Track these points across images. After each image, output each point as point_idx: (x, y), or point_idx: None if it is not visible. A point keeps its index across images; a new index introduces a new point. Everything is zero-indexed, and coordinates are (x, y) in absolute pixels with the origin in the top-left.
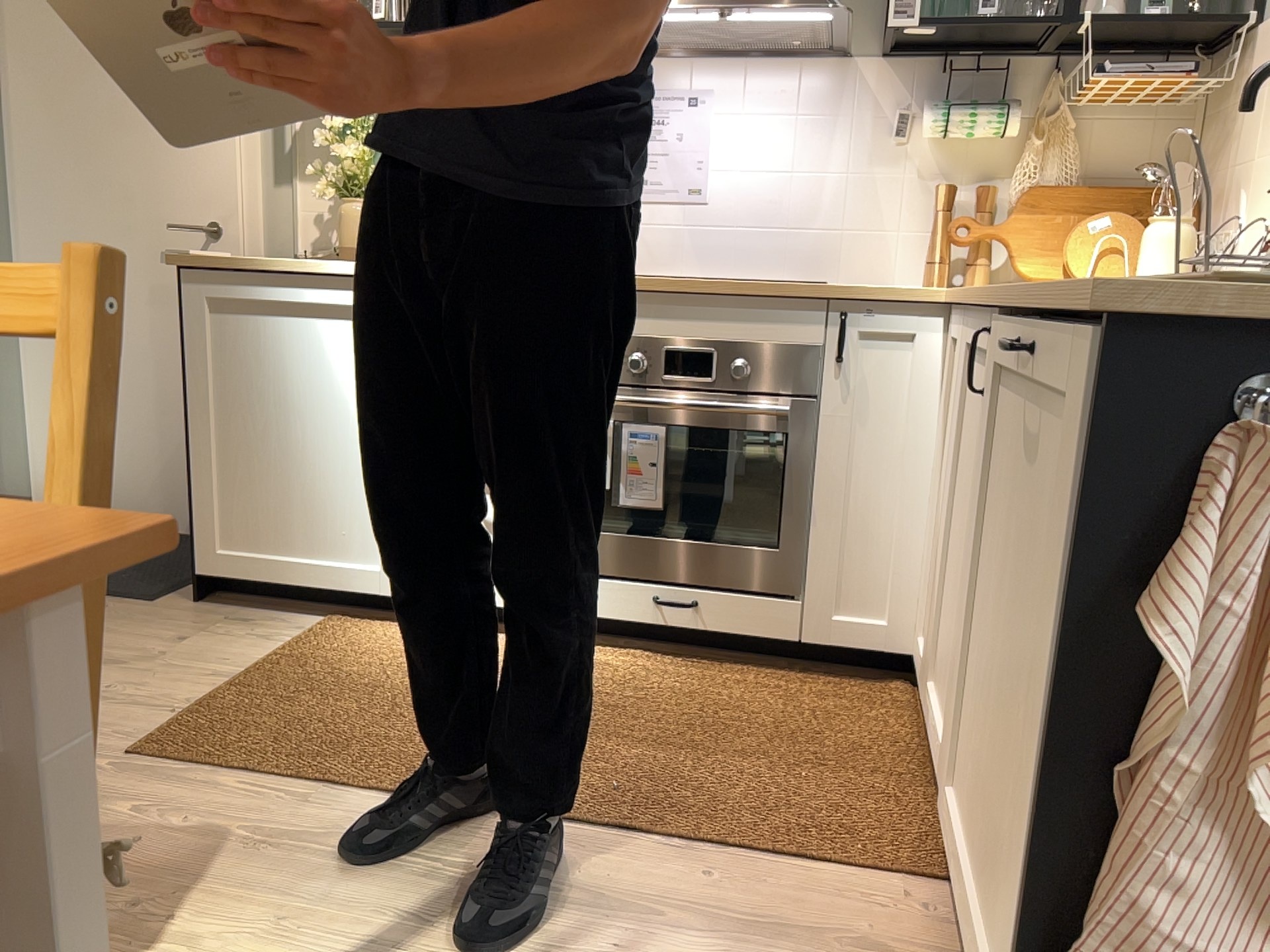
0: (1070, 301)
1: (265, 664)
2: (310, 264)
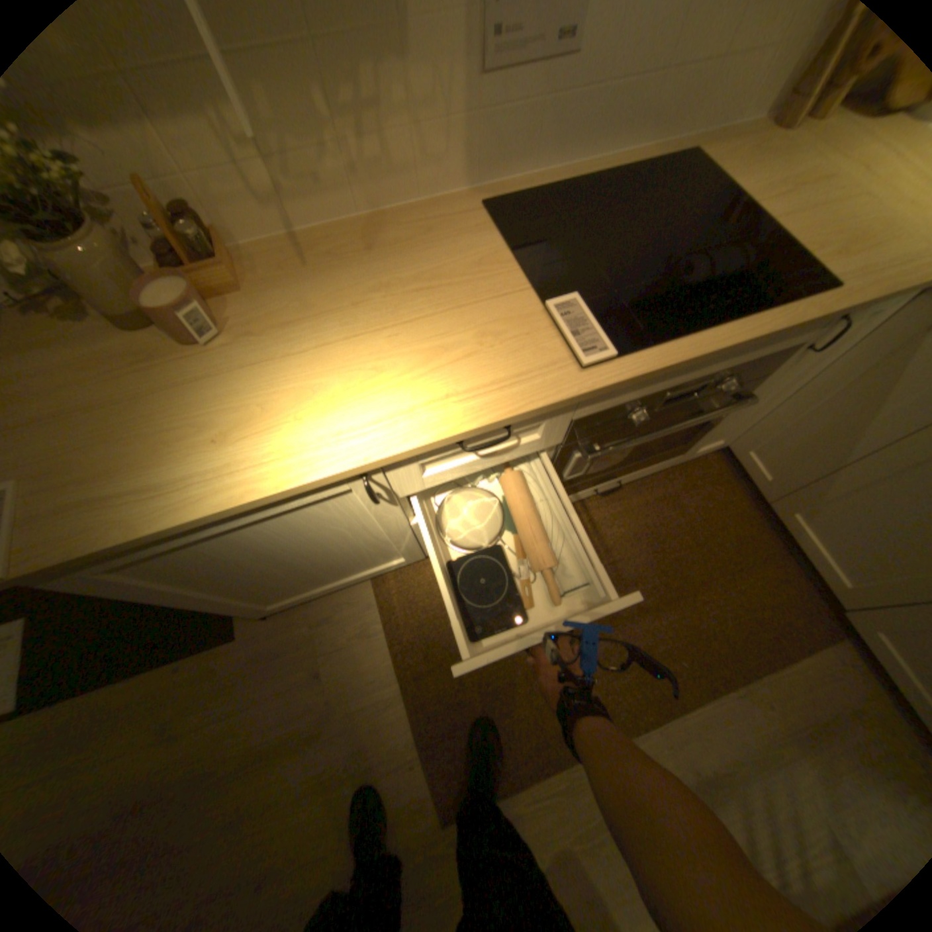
0: None
1: (403, 672)
2: (232, 506)
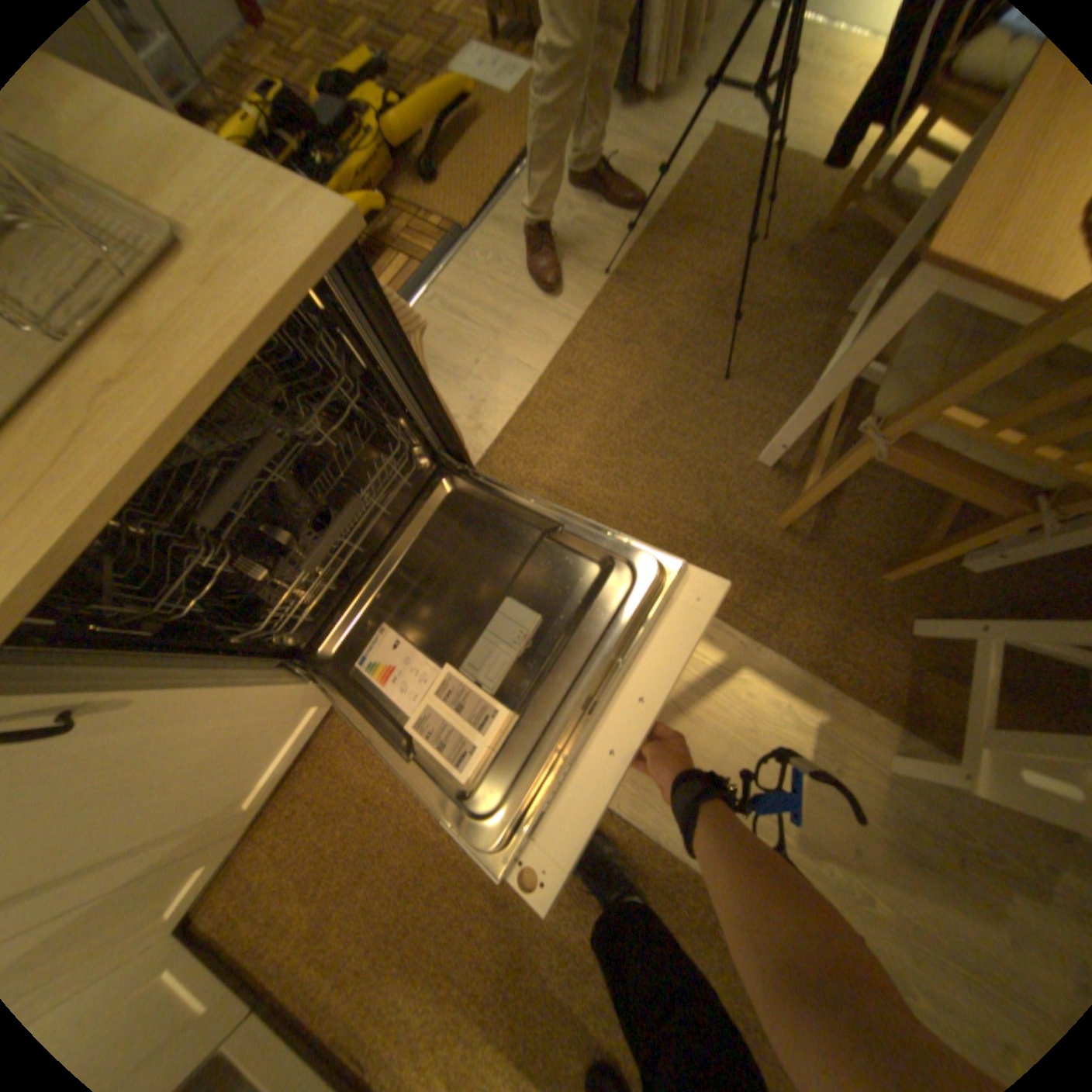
0: (240, 325)
1: None
2: None
